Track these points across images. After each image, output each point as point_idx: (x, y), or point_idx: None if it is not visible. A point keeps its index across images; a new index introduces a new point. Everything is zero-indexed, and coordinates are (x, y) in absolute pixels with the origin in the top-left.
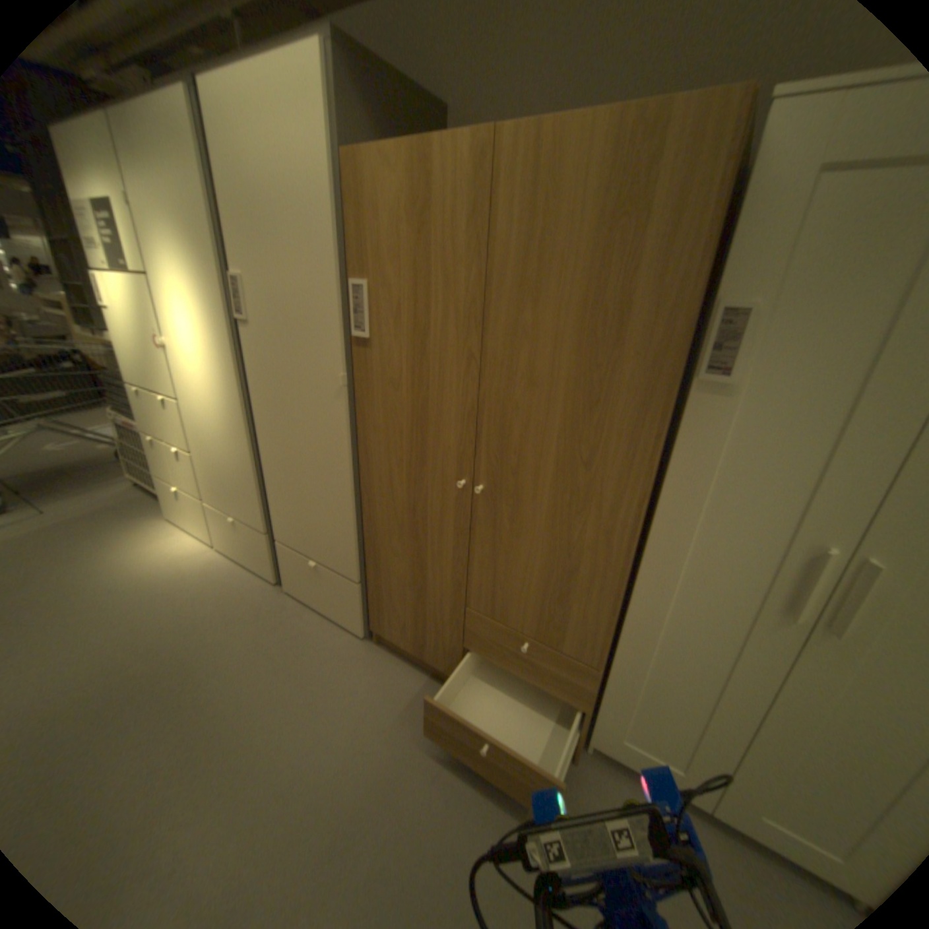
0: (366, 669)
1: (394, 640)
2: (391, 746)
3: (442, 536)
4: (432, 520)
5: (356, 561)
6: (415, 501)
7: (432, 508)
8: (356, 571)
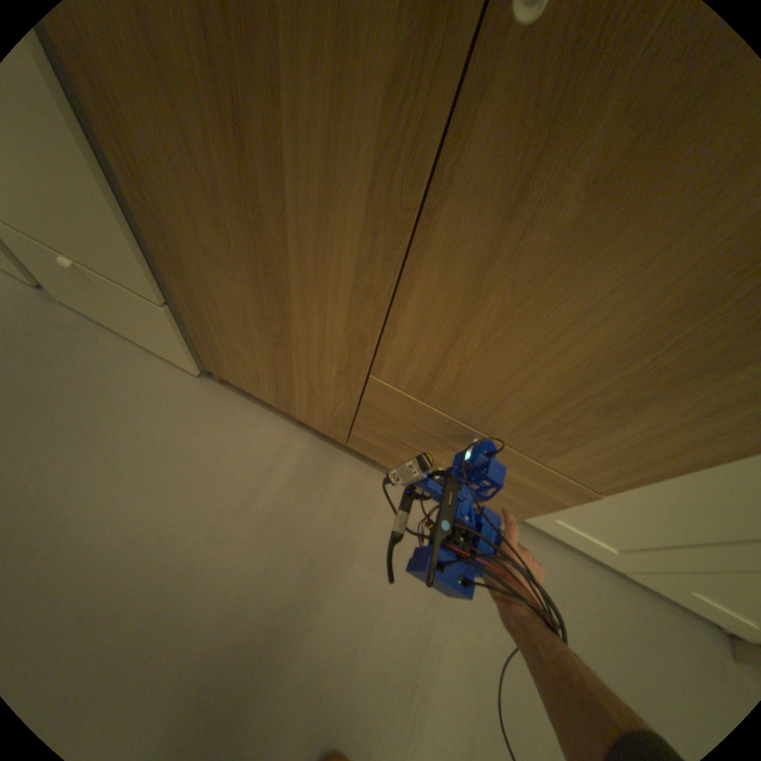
0: (209, 419)
1: (245, 386)
2: (254, 524)
3: (326, 225)
4: (299, 172)
5: (141, 265)
6: (236, 93)
7: (298, 122)
8: (150, 283)
